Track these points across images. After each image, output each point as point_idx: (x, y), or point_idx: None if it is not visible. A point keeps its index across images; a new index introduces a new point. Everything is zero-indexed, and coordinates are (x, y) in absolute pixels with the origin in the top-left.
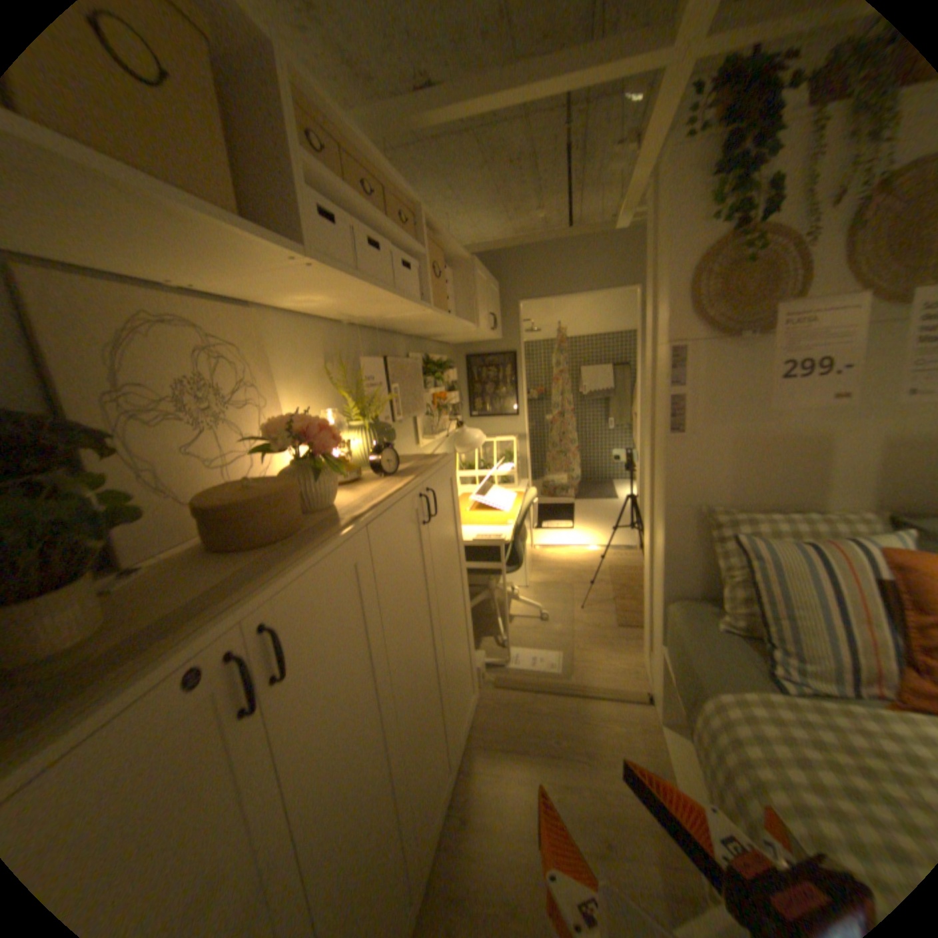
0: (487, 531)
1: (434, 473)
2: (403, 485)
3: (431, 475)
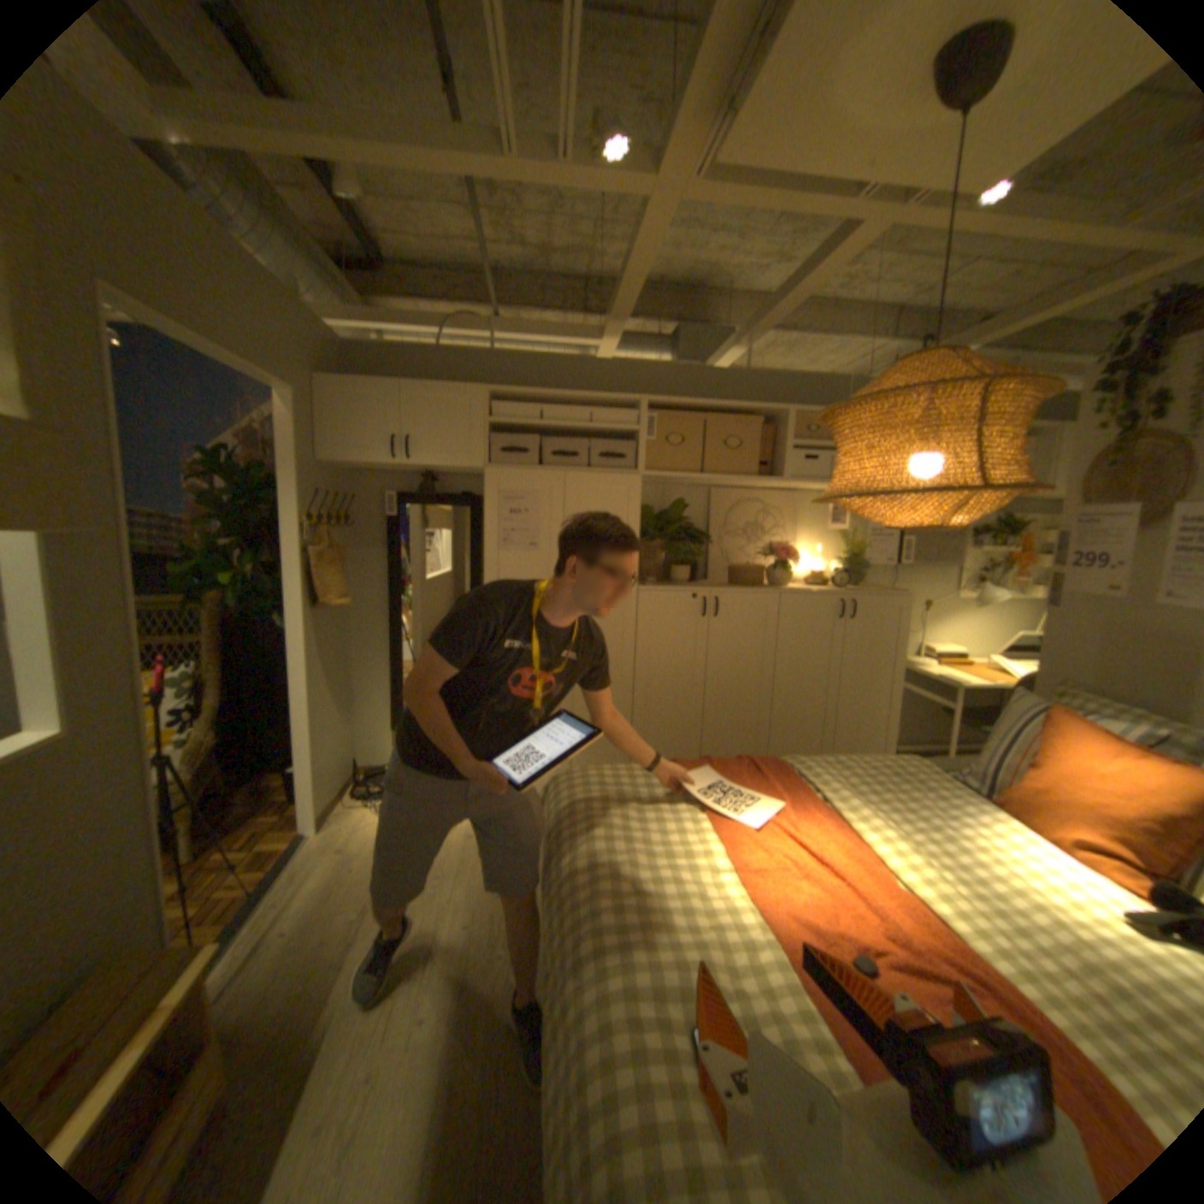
0: (962, 680)
1: (867, 597)
2: (825, 591)
3: (862, 597)
